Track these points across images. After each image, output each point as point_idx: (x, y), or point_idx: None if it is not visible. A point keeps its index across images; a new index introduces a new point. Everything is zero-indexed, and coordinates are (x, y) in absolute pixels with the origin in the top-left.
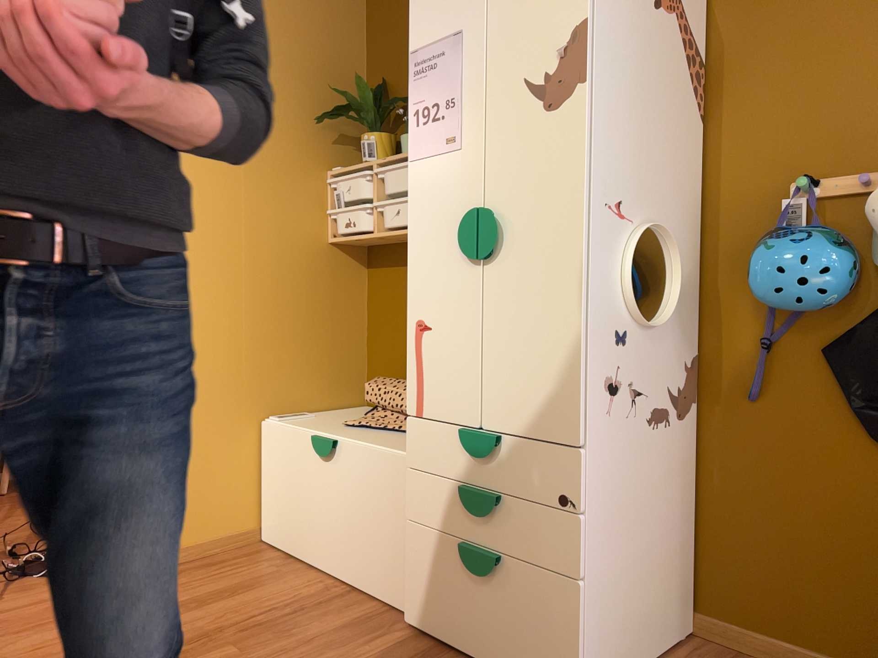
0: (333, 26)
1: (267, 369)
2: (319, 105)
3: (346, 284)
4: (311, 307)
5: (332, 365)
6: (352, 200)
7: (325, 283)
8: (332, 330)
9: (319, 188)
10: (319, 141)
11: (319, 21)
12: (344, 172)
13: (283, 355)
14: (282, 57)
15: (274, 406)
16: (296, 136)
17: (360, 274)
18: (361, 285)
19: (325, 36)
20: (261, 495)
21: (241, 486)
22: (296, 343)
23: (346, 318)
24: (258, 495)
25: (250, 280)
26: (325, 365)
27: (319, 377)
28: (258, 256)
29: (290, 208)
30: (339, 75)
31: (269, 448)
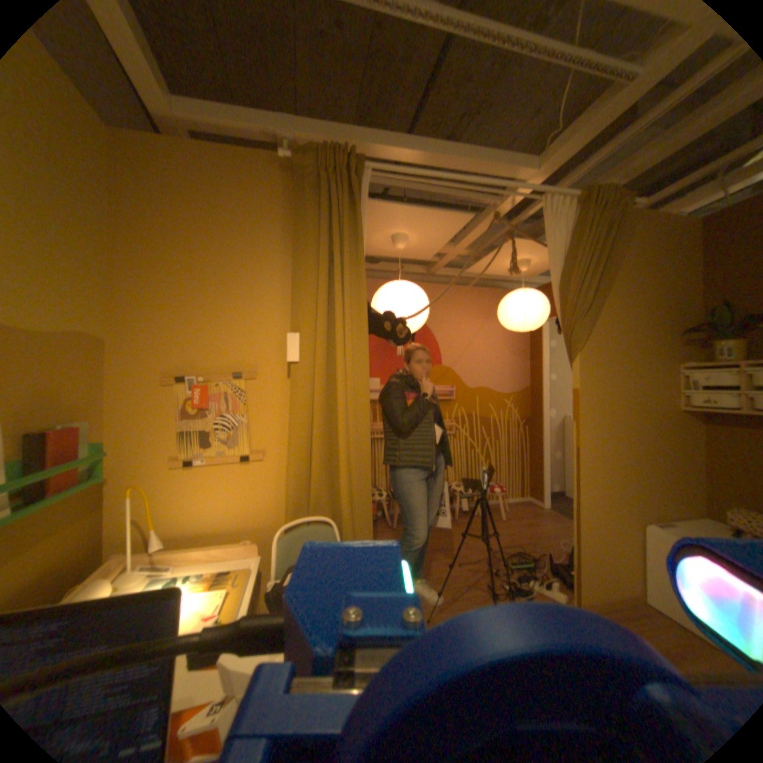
0: (681, 270)
1: (647, 493)
2: (674, 322)
3: (693, 435)
4: (672, 452)
5: (685, 489)
6: (711, 384)
7: (680, 436)
8: (685, 466)
9: (675, 375)
10: (675, 344)
11: (673, 269)
12: (702, 365)
13: (656, 484)
14: (653, 297)
15: (651, 516)
16: (662, 344)
17: (701, 427)
18: (702, 435)
19: (677, 277)
20: (646, 572)
21: (634, 566)
22: (664, 475)
23: (693, 458)
24: (643, 572)
25: (637, 438)
26: (681, 489)
27: (677, 497)
28: (641, 422)
29: (658, 390)
30: (686, 300)
31: (657, 547)
